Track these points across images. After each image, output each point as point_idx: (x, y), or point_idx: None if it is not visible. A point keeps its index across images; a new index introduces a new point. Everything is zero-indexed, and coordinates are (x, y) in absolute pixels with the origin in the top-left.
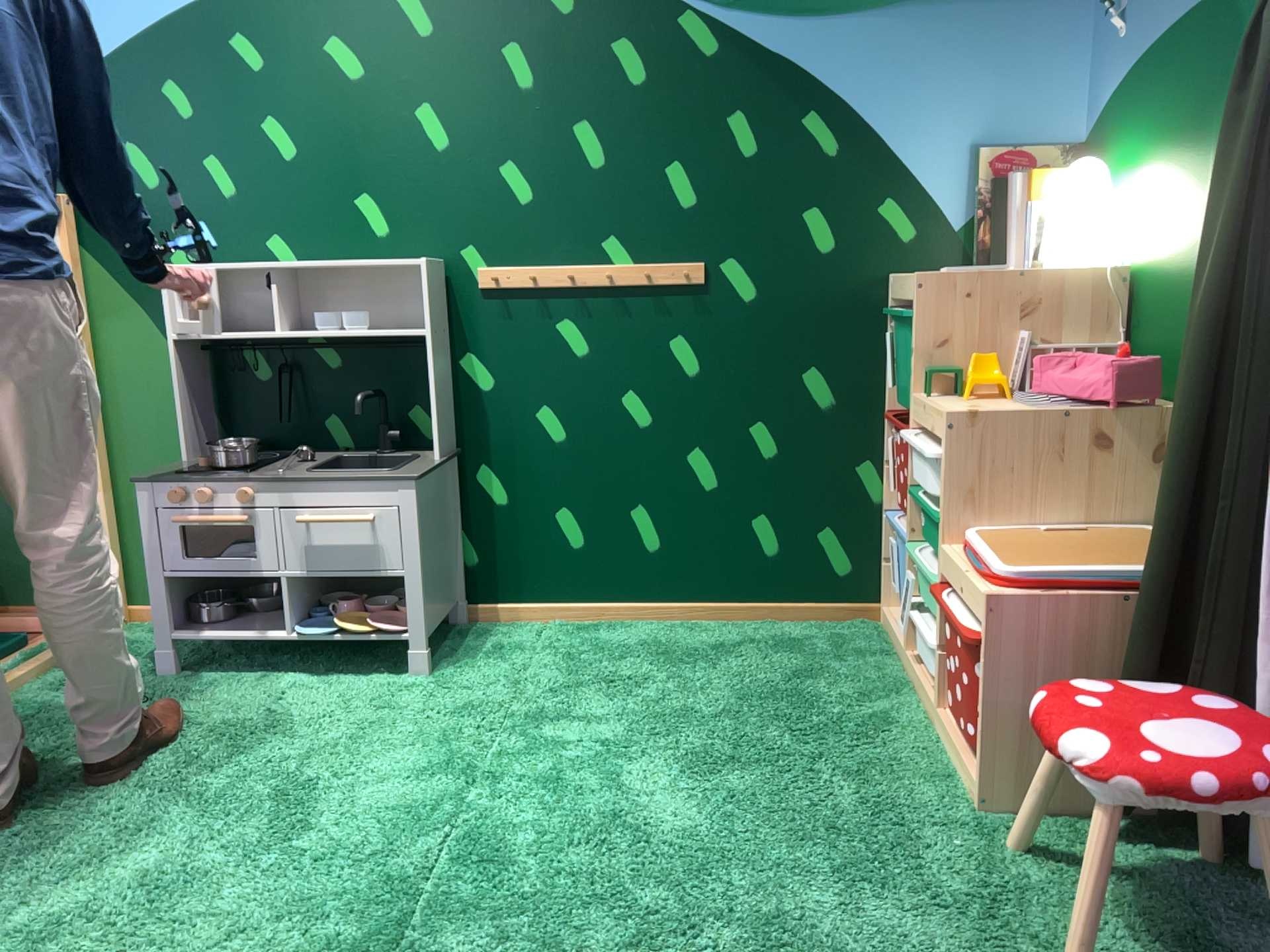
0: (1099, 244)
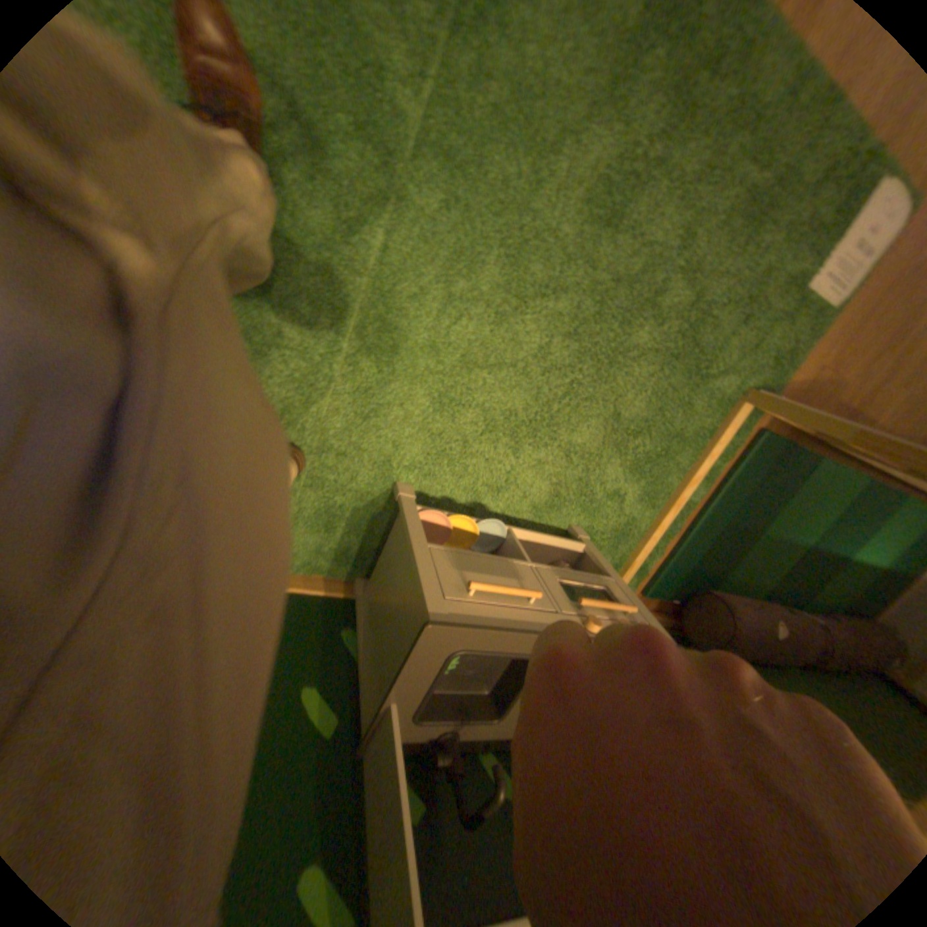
0: None
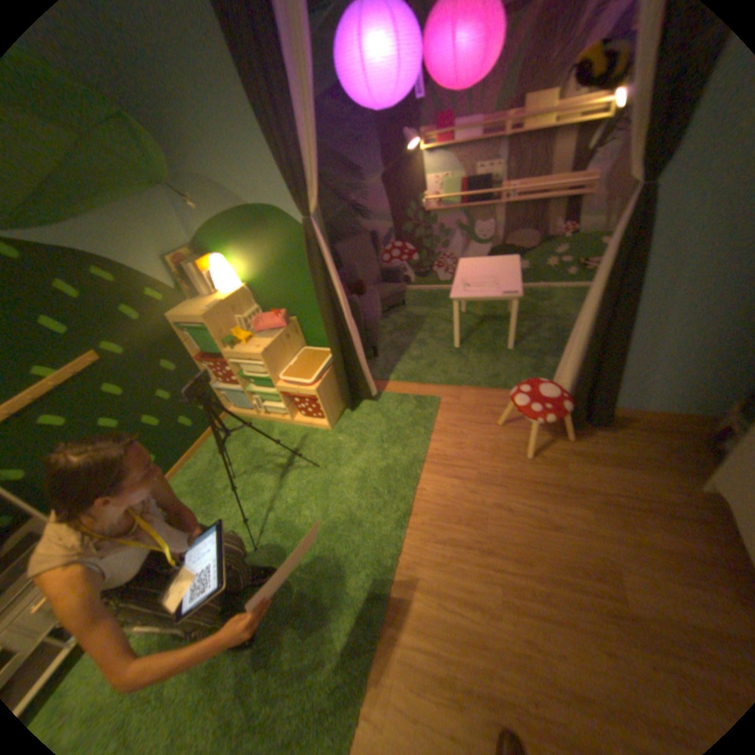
0: (236, 281)
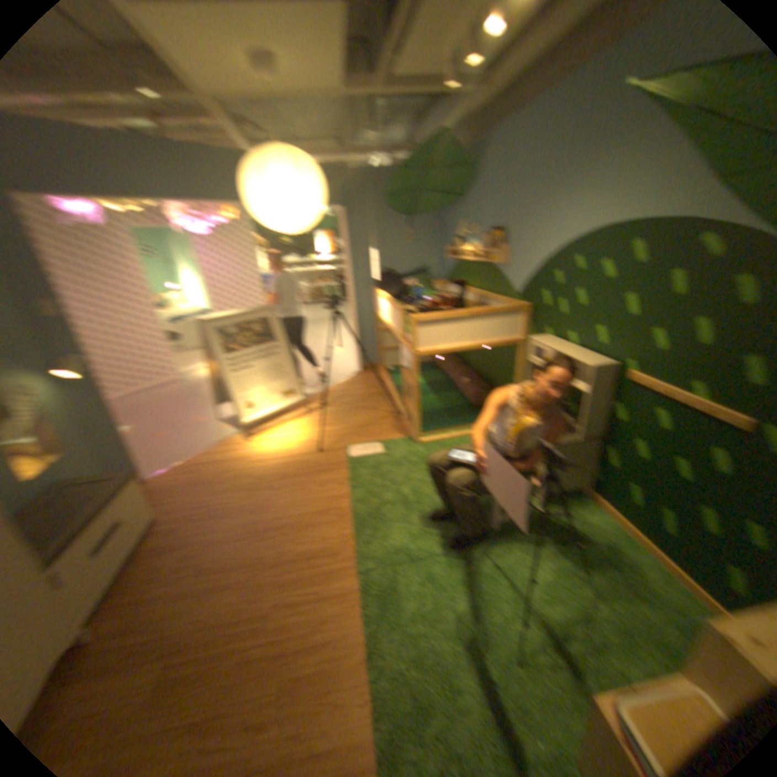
0: None
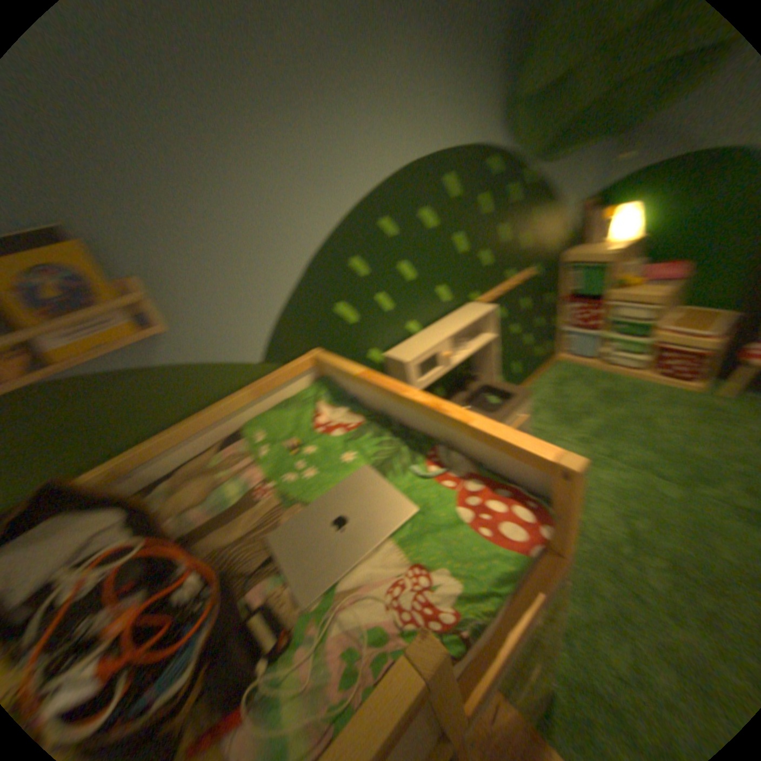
0: (638, 230)
